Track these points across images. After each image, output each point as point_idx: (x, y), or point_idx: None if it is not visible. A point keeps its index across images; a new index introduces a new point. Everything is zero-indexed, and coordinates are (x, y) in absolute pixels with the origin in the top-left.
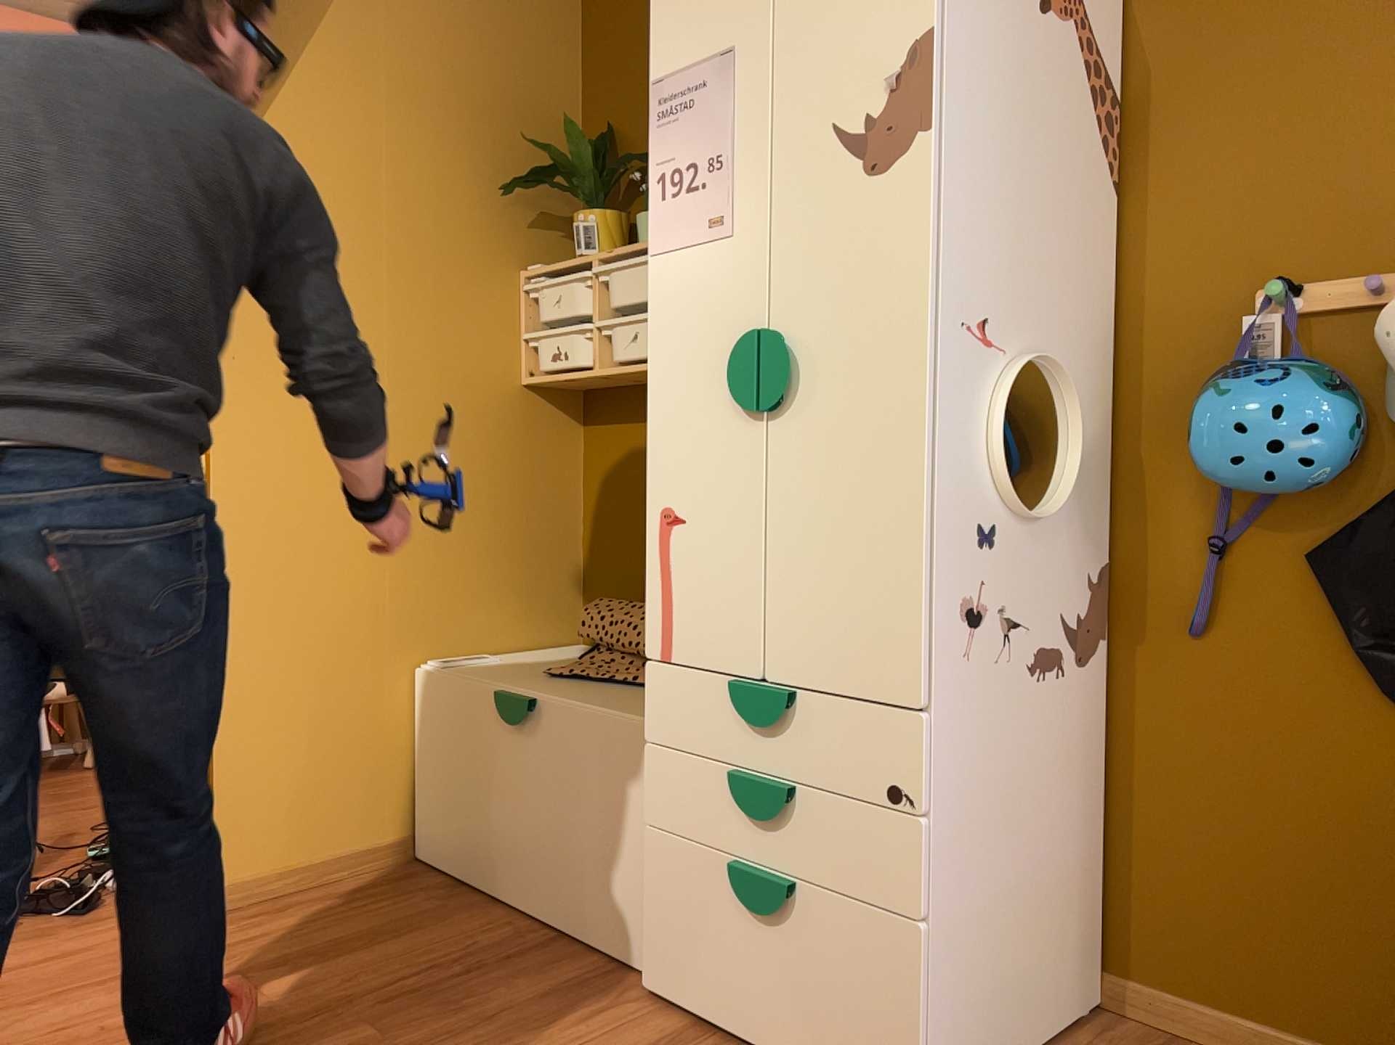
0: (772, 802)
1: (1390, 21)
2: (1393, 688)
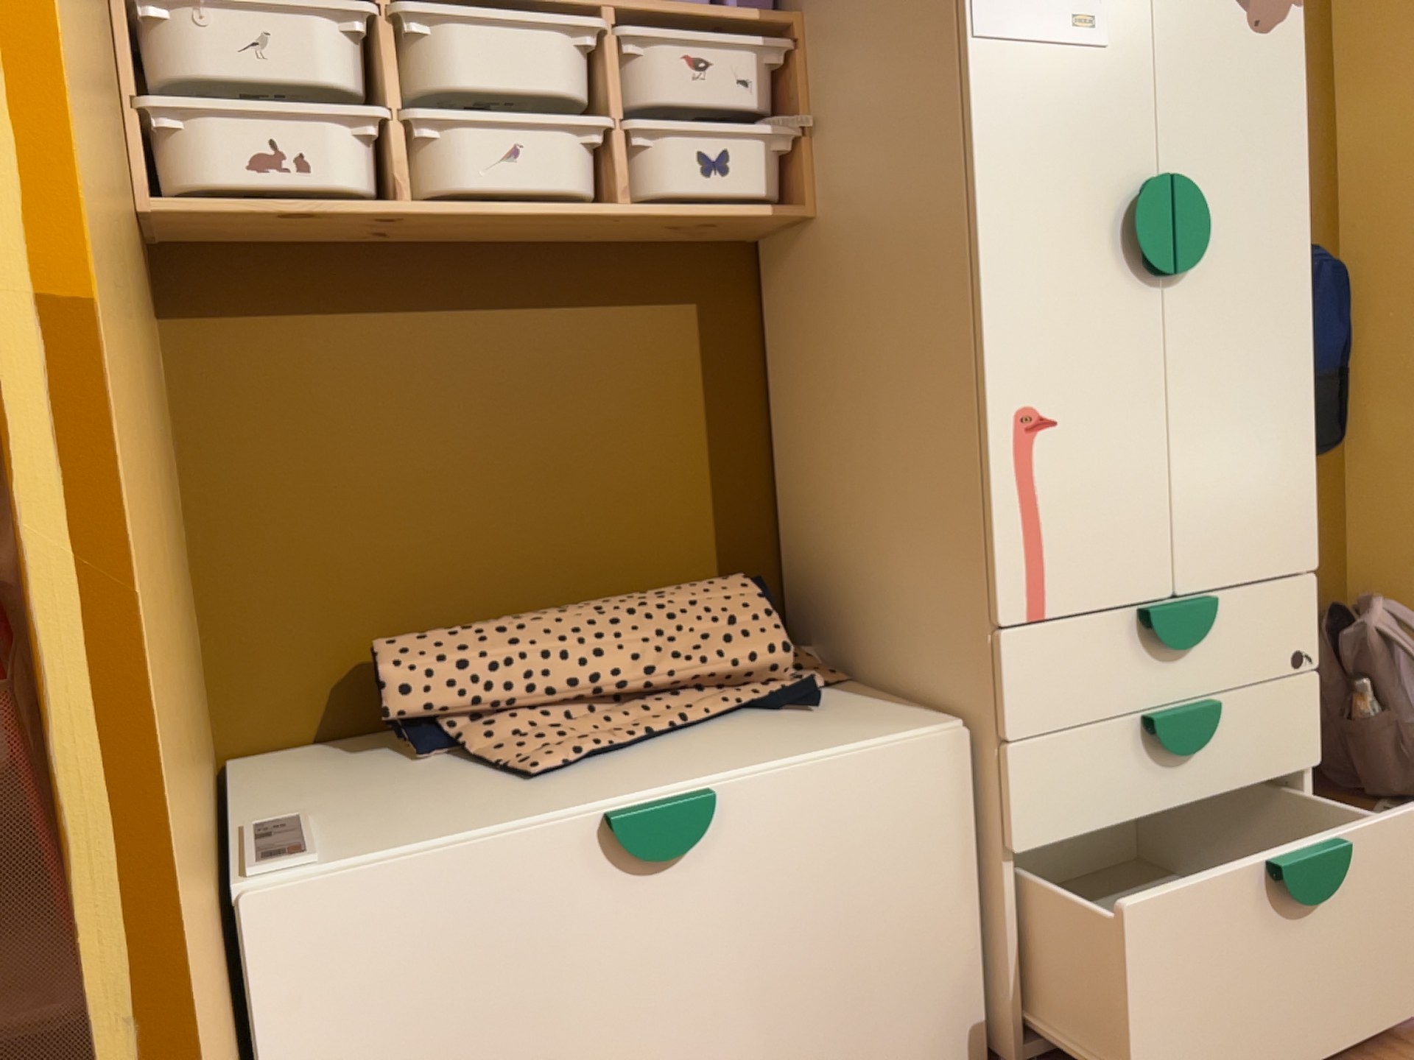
0: (1210, 723)
1: None
2: None
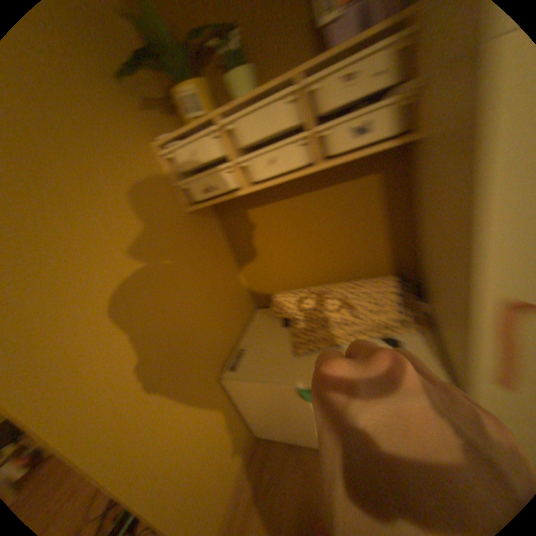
0: None
1: None
2: None
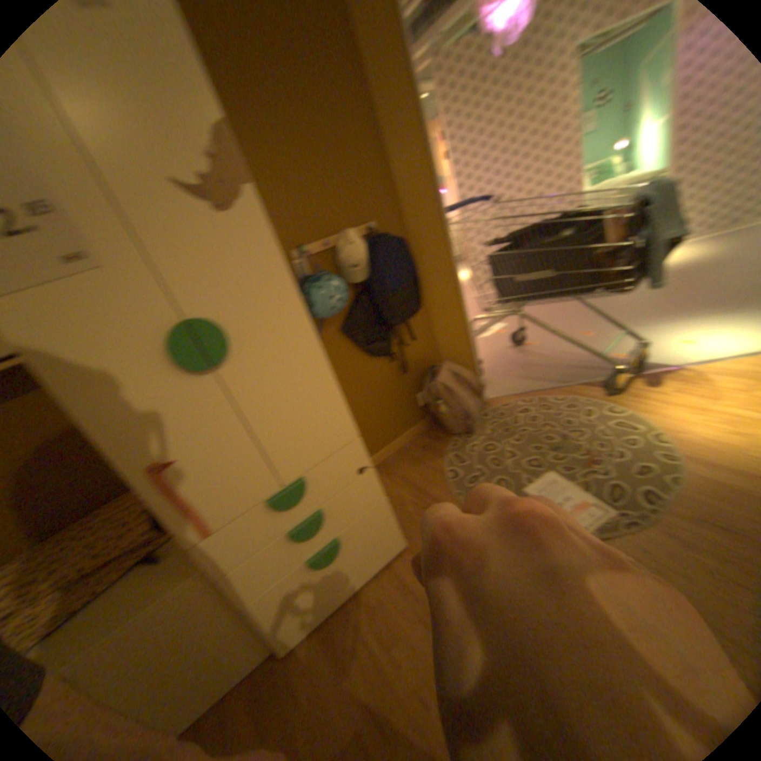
0: (319, 521)
1: (290, 144)
2: (375, 353)
